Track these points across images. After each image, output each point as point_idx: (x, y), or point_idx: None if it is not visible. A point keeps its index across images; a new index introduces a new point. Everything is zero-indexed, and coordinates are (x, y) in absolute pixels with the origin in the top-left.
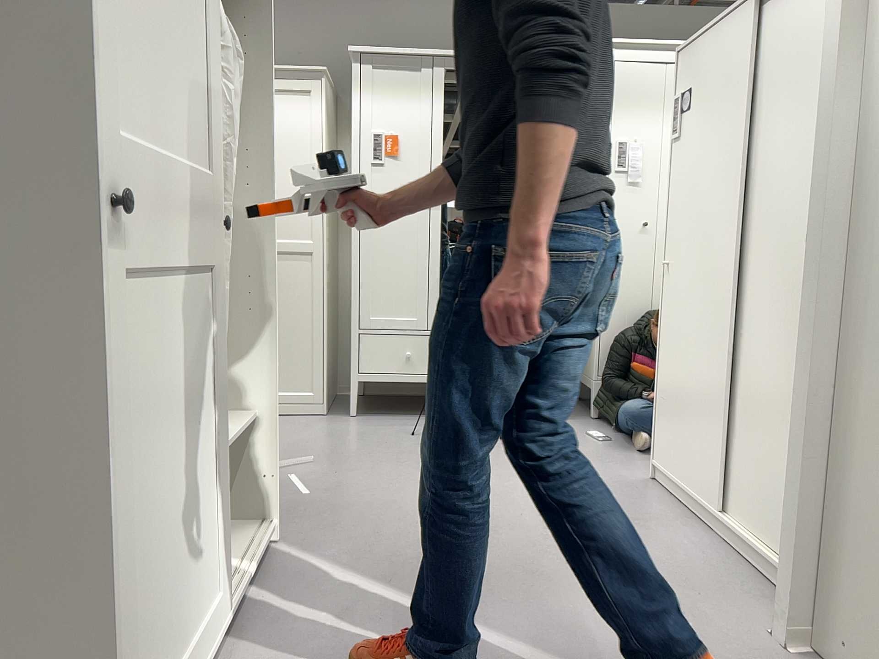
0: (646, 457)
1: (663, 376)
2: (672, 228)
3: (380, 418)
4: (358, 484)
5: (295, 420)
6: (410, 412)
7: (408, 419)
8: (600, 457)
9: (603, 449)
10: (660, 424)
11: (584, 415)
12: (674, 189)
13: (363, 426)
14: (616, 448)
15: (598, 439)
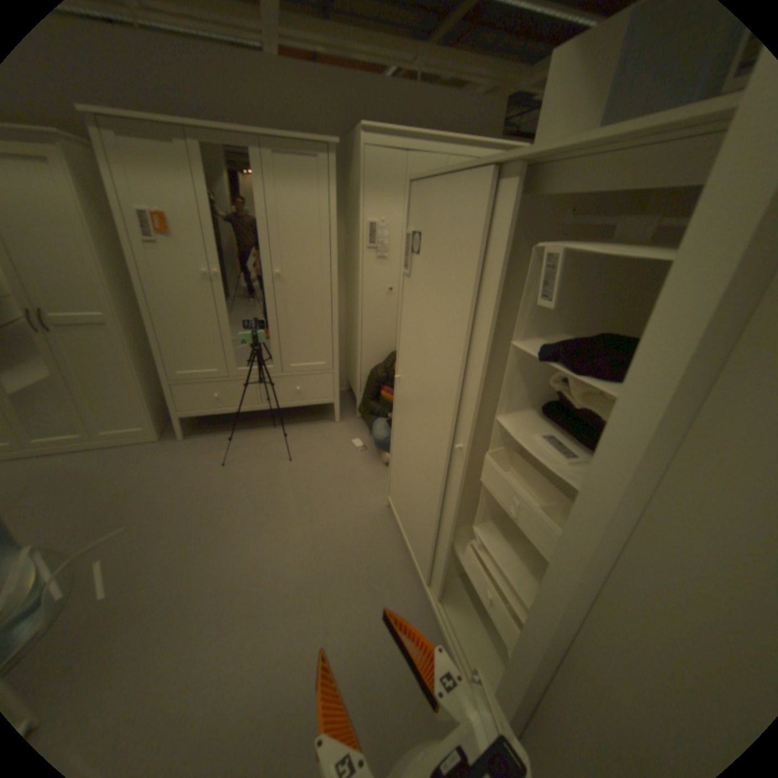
0: (386, 469)
1: (394, 452)
2: (401, 350)
3: (203, 438)
4: (157, 562)
5: (129, 452)
6: (229, 426)
7: (225, 437)
8: (355, 475)
9: (360, 462)
10: (392, 480)
11: (352, 413)
12: (404, 319)
13: (186, 454)
14: (368, 458)
15: (357, 448)
